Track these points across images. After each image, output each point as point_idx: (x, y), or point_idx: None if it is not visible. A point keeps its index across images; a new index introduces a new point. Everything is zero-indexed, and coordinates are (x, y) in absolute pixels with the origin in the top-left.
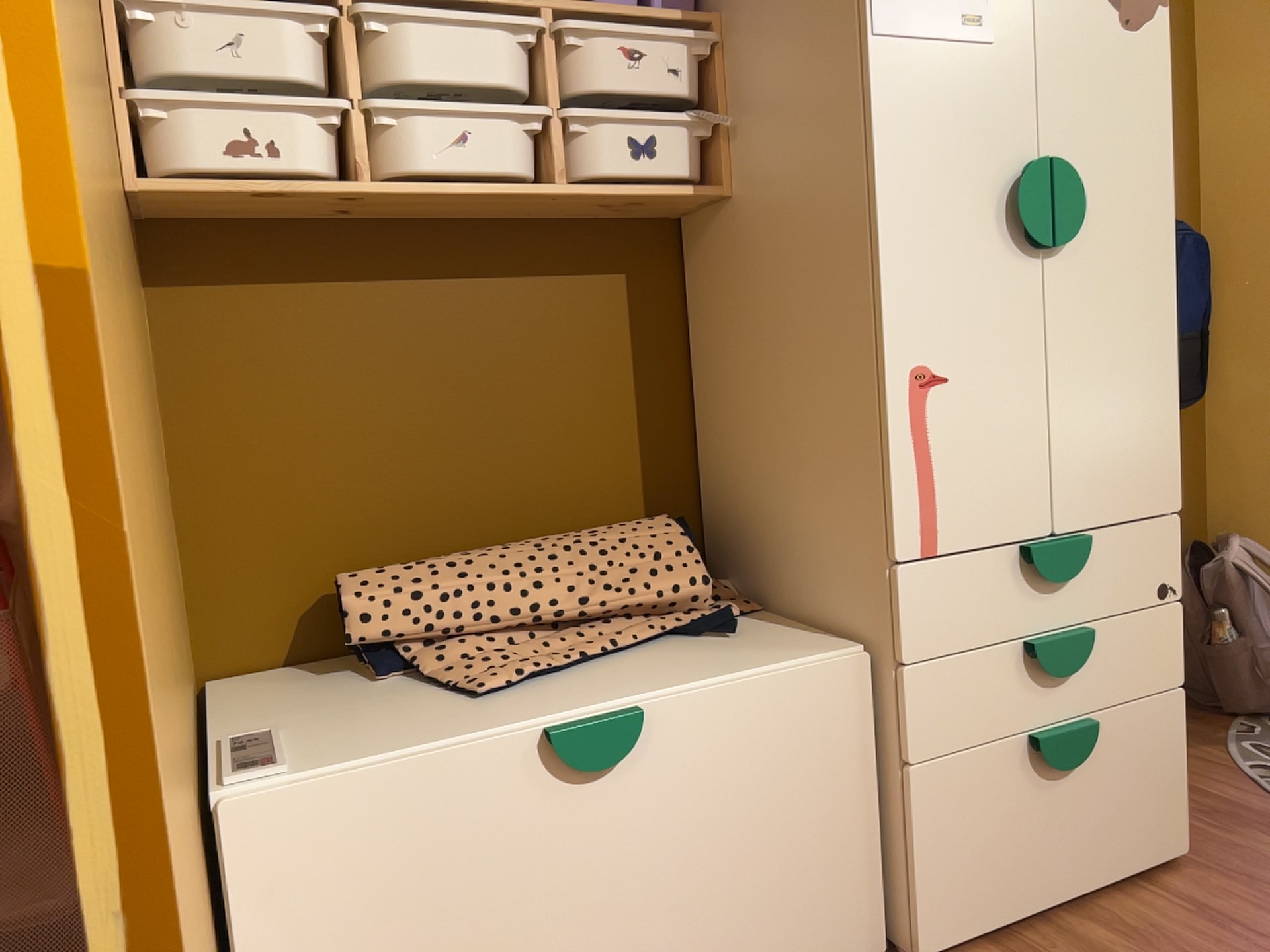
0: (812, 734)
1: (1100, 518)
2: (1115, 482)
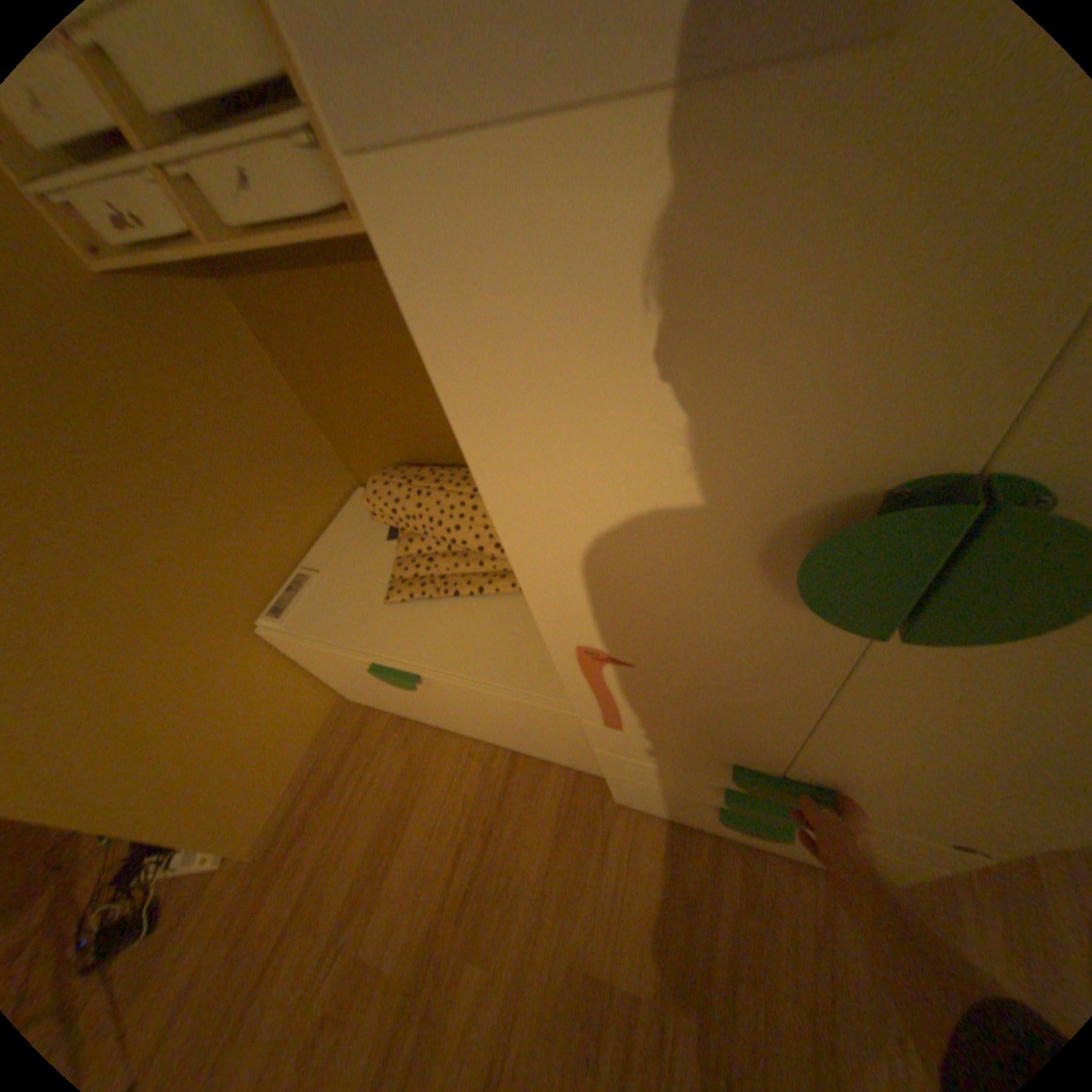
0: (541, 720)
1: (873, 794)
2: (923, 794)
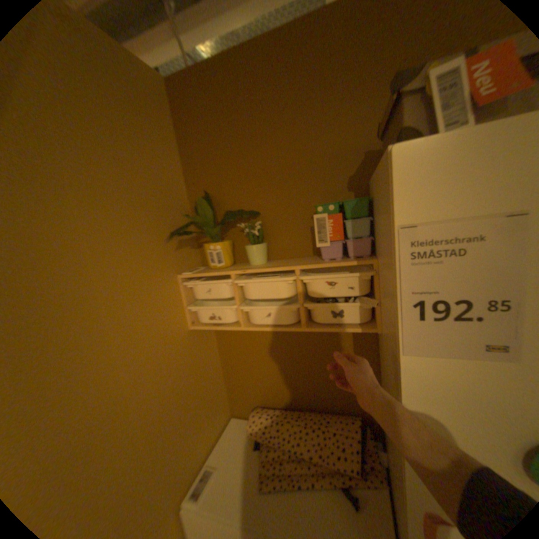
0: None
1: None
2: None
